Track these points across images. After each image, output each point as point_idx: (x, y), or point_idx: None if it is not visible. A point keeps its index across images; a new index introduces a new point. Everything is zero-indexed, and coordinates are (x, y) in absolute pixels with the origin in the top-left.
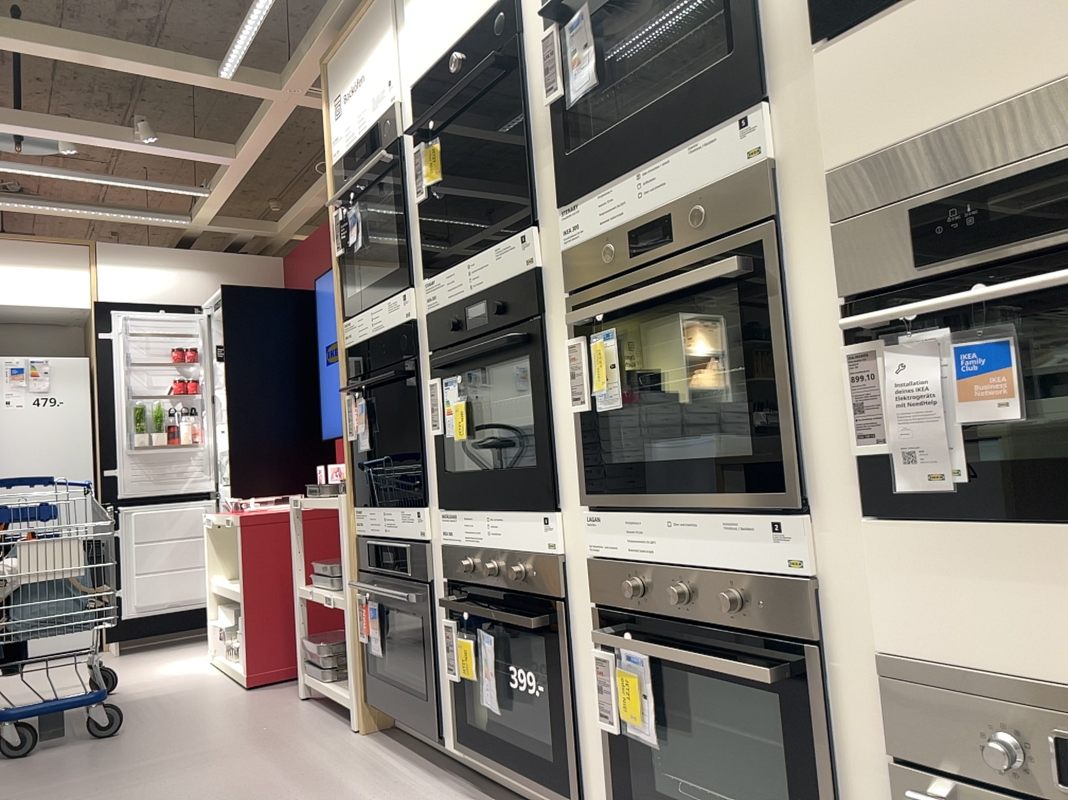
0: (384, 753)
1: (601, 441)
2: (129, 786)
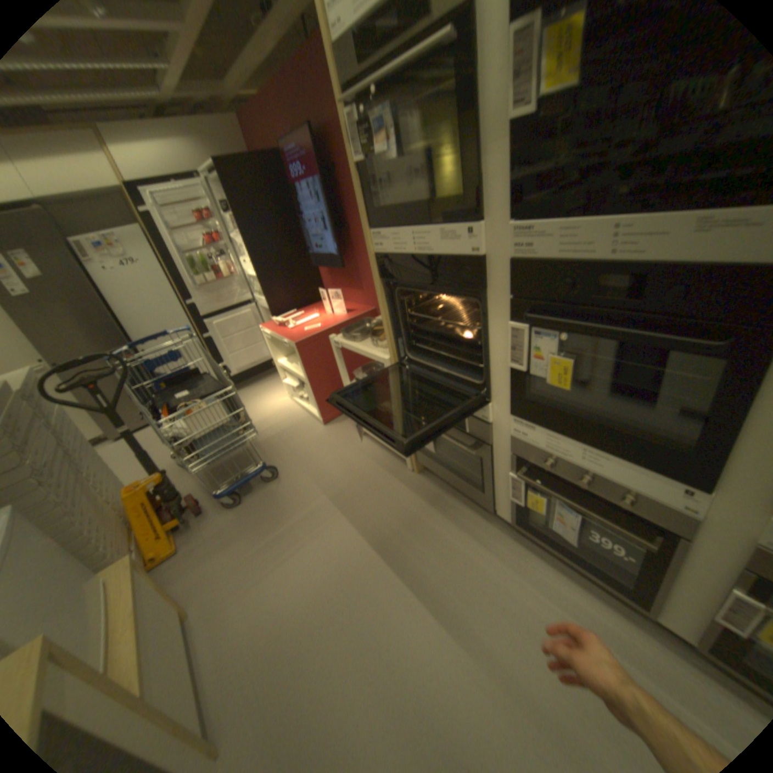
0: (441, 495)
1: None
2: (312, 538)
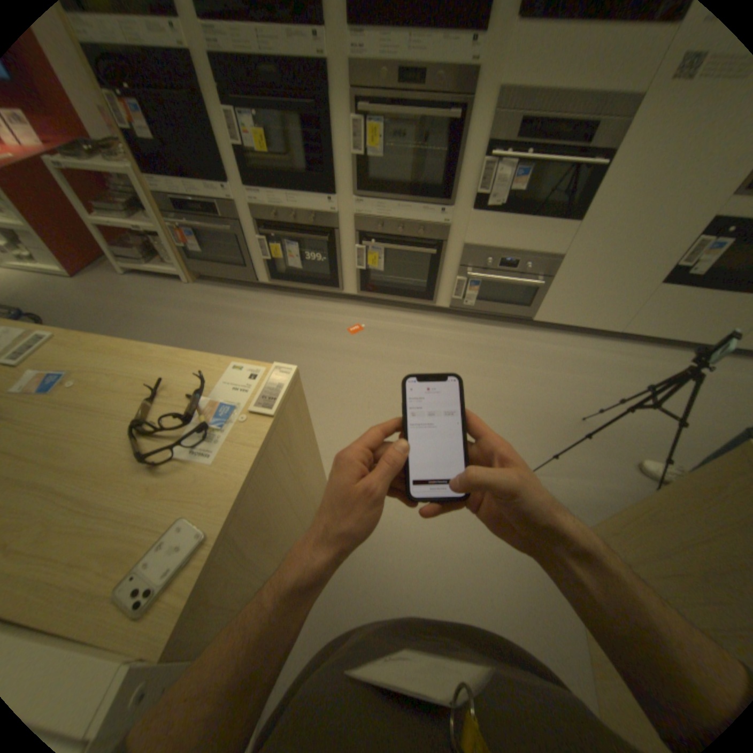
0: (217, 290)
1: (366, 172)
2: None
